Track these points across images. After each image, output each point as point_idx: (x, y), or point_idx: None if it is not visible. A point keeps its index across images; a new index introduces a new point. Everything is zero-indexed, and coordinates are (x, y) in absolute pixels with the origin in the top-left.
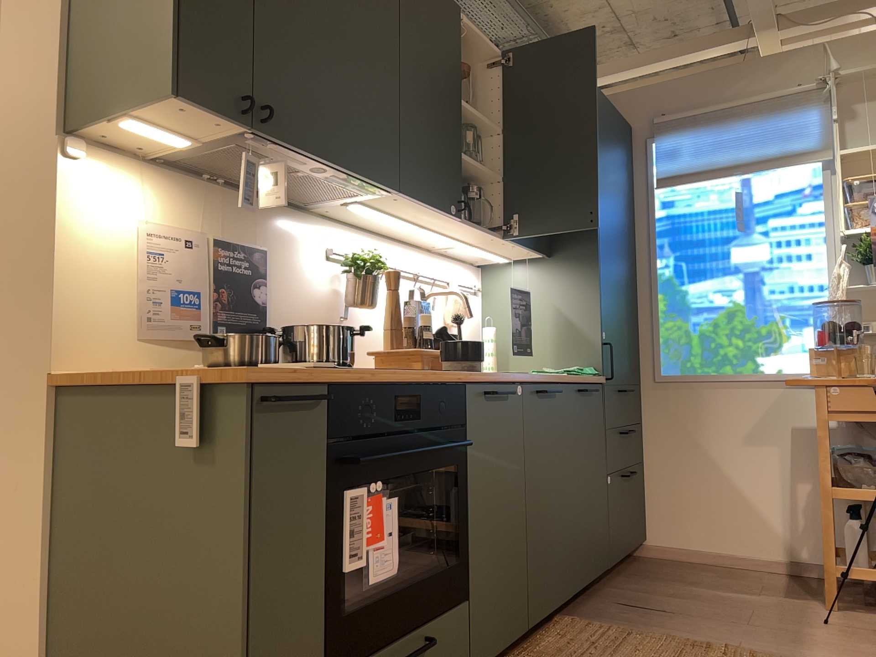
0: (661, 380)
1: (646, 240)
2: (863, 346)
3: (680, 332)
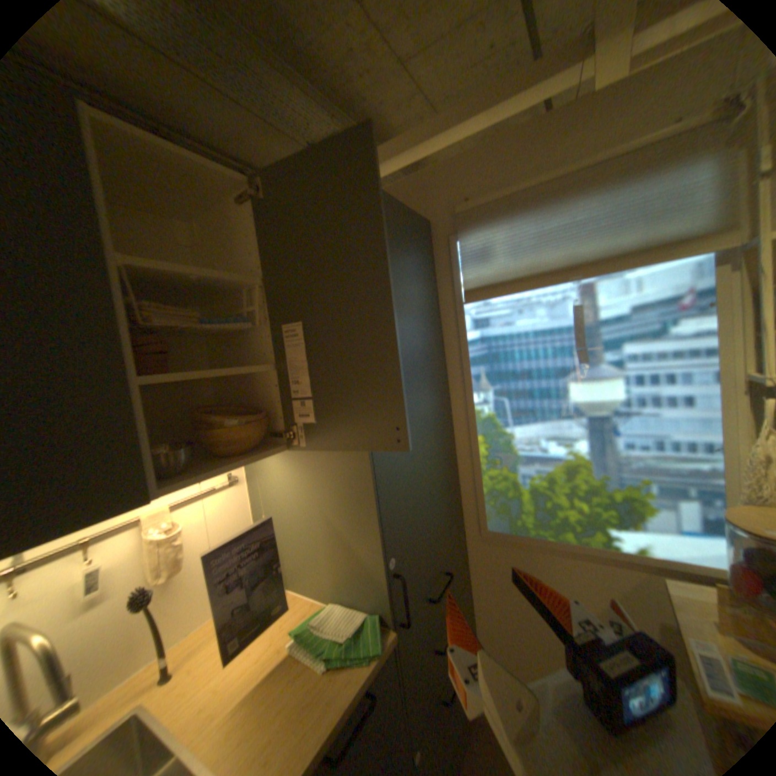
0: (489, 536)
1: (459, 367)
2: None
3: (507, 483)
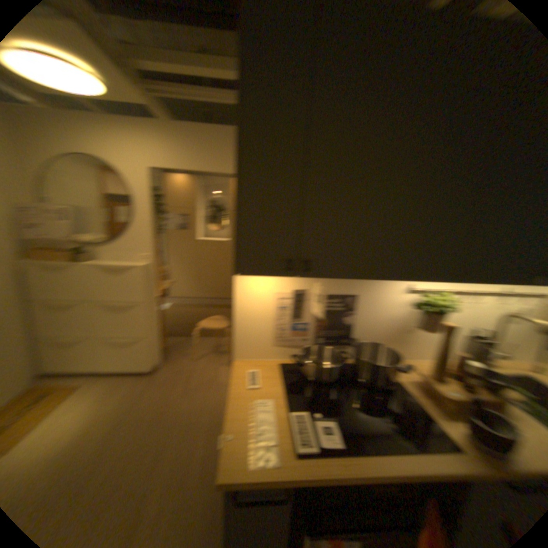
0: None
1: None
2: None
3: None
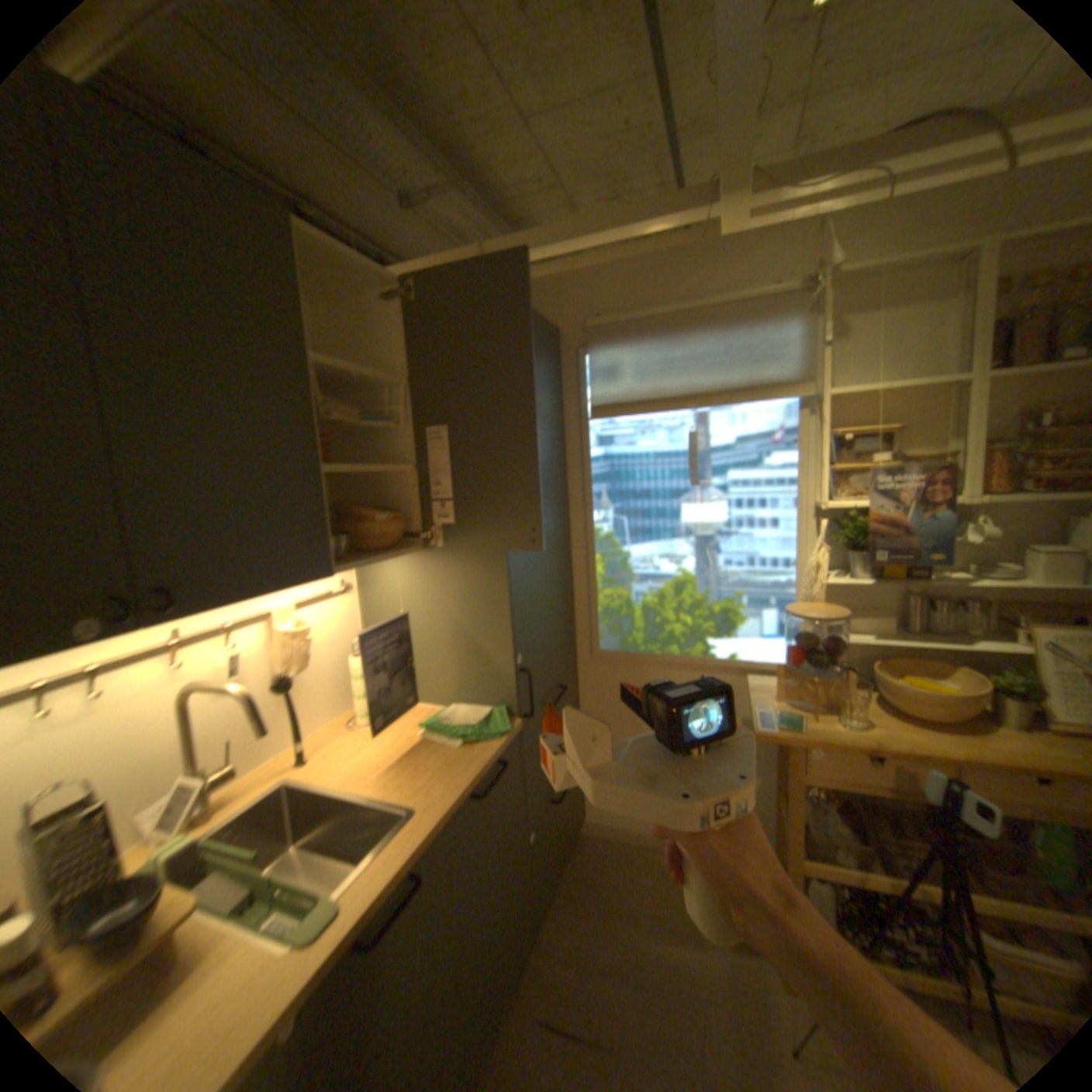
0: (599, 656)
1: (580, 486)
2: (851, 678)
3: (620, 602)
